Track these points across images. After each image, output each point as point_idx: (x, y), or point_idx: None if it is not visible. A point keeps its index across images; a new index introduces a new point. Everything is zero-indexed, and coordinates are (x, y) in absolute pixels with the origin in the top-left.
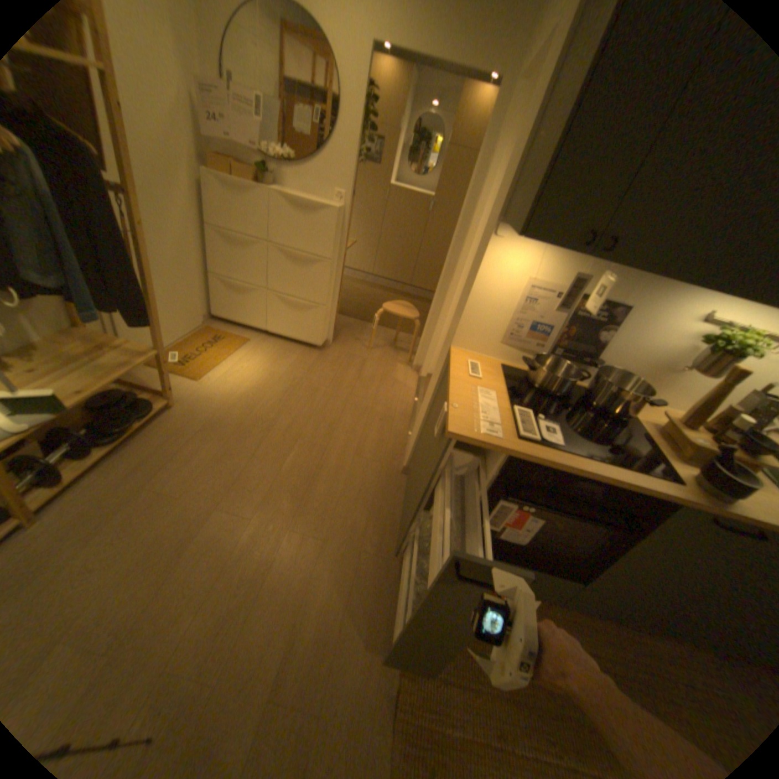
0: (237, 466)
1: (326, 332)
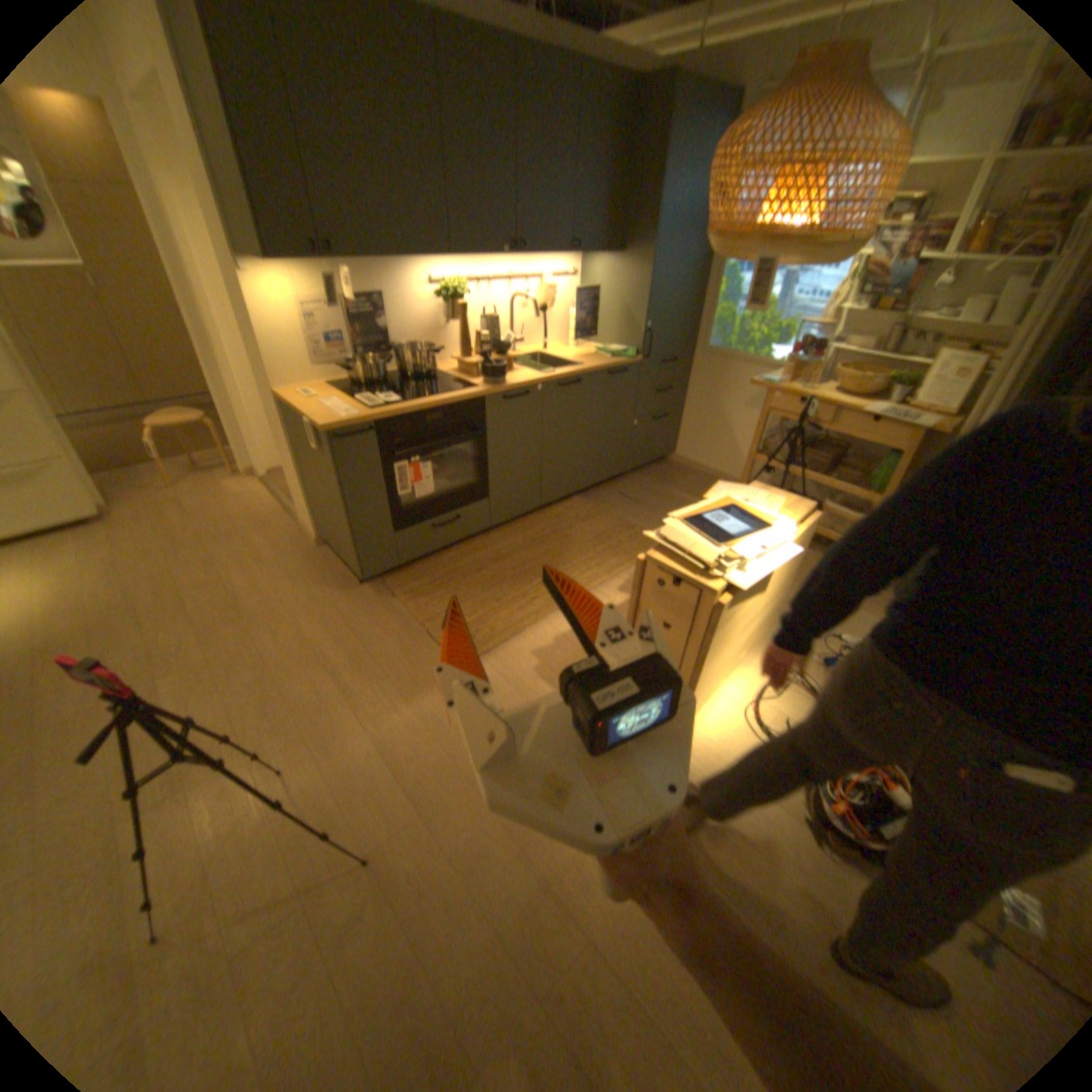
0: (132, 649)
1: (86, 495)
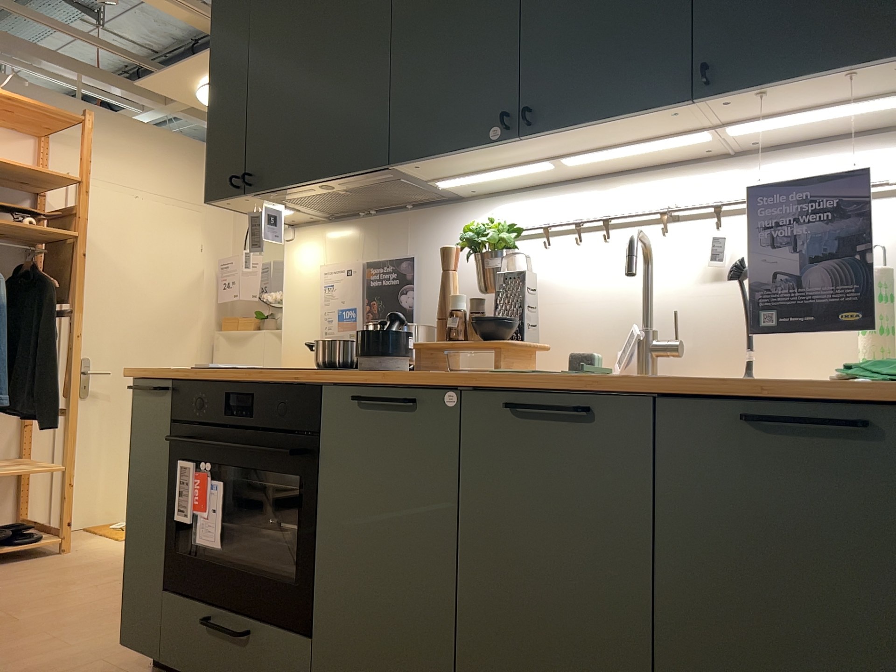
0: (65, 590)
1: None
